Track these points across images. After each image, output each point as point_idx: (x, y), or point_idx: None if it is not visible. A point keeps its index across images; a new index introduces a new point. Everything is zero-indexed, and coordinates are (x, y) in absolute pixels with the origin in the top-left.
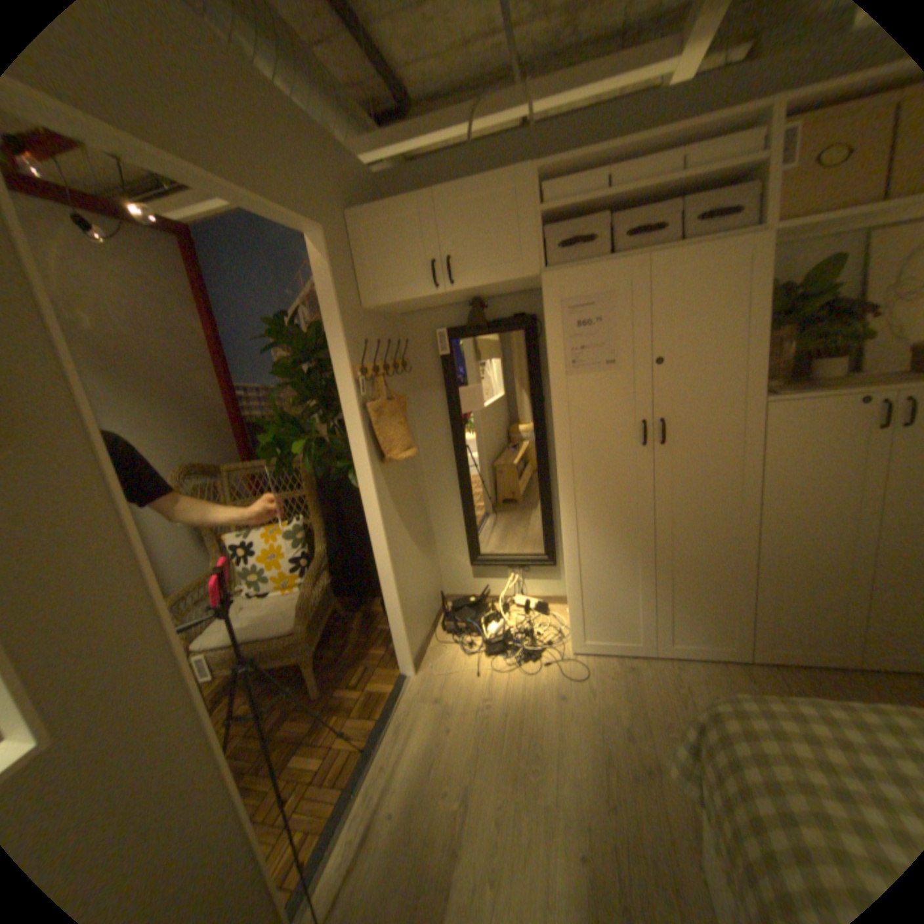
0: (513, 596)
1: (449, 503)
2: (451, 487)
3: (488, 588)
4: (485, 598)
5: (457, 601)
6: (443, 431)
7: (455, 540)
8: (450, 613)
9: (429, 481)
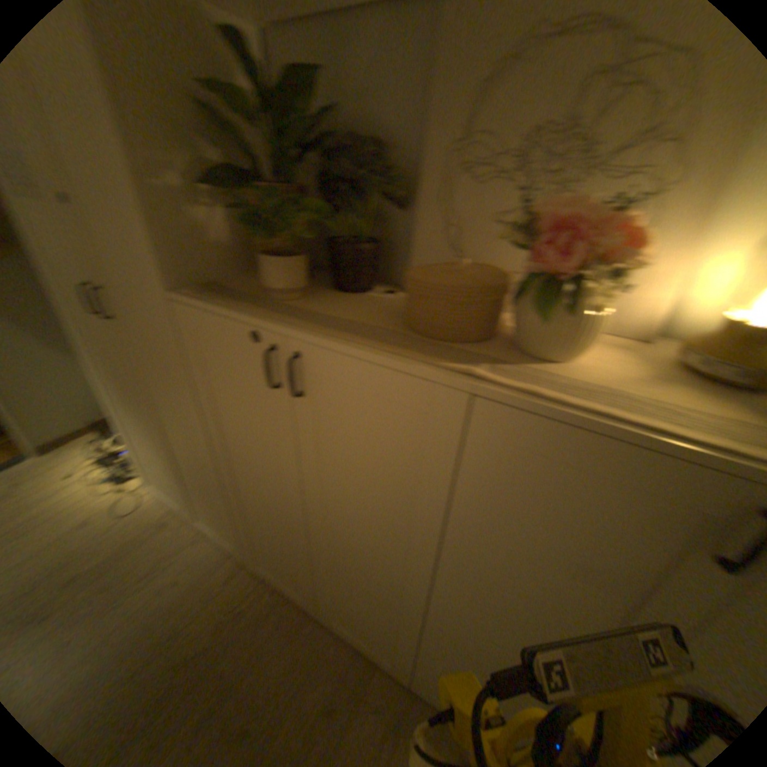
0: None
1: None
2: None
3: None
4: None
5: None
6: None
7: None
8: None
9: None
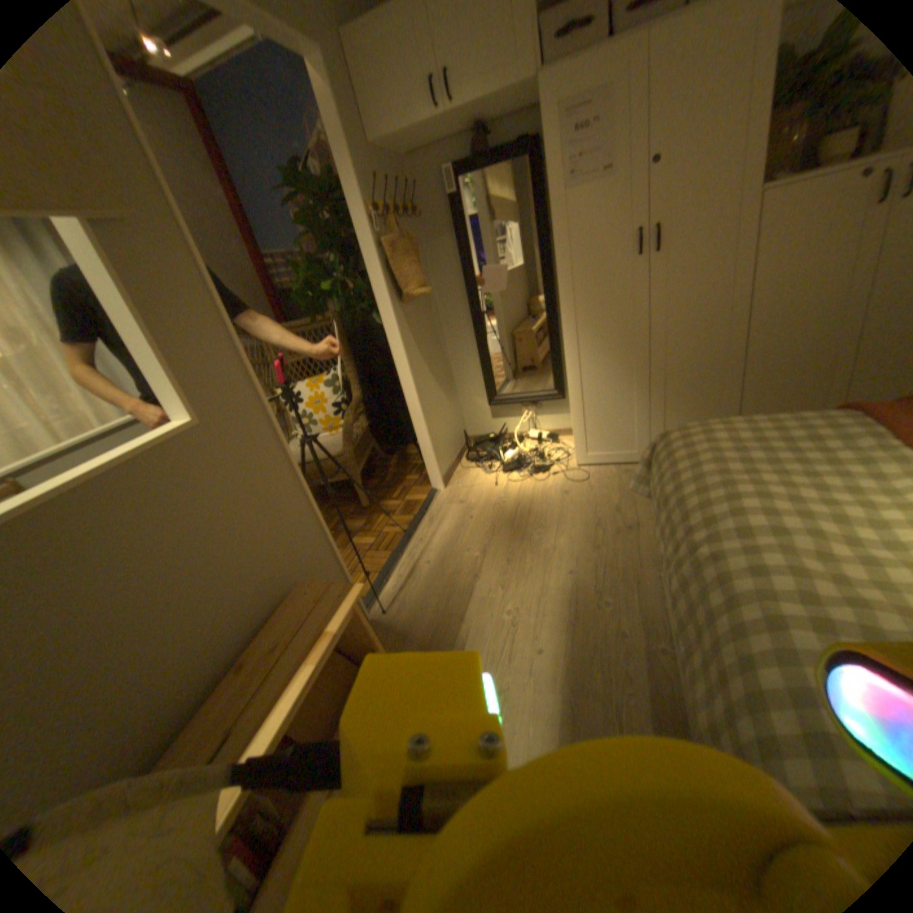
0: (527, 428)
1: (466, 347)
2: (467, 331)
3: (505, 423)
4: (503, 433)
5: (478, 438)
6: (456, 274)
7: (473, 382)
8: (472, 446)
9: (447, 327)
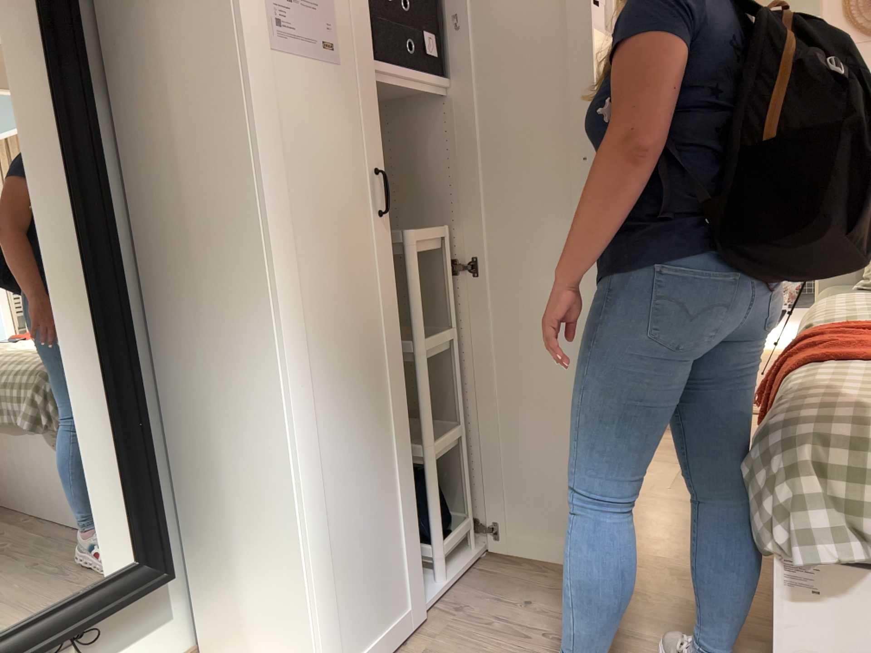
0: None
1: None
2: None
3: None
4: None
5: None
6: None
7: None
8: None
9: None
